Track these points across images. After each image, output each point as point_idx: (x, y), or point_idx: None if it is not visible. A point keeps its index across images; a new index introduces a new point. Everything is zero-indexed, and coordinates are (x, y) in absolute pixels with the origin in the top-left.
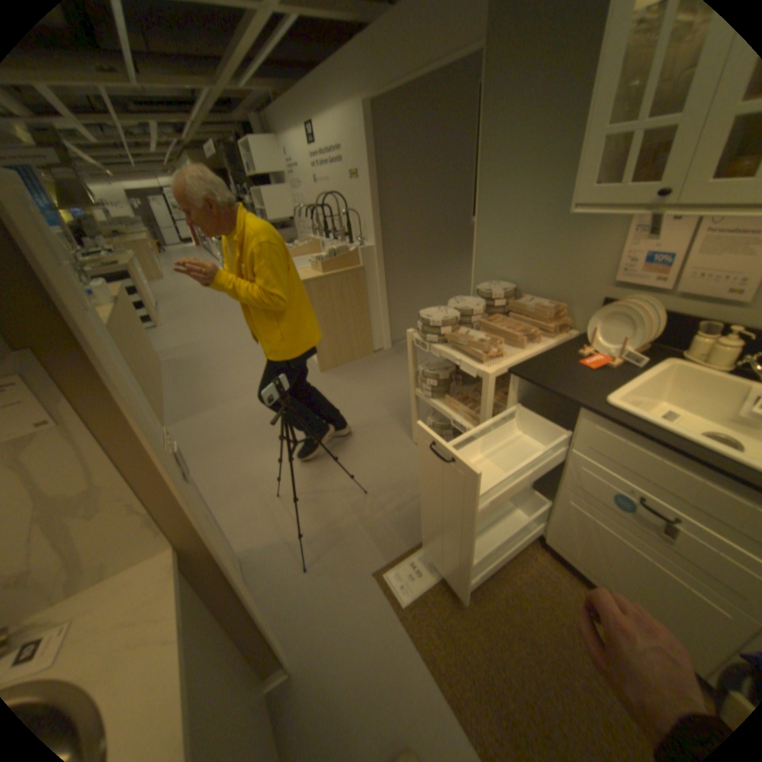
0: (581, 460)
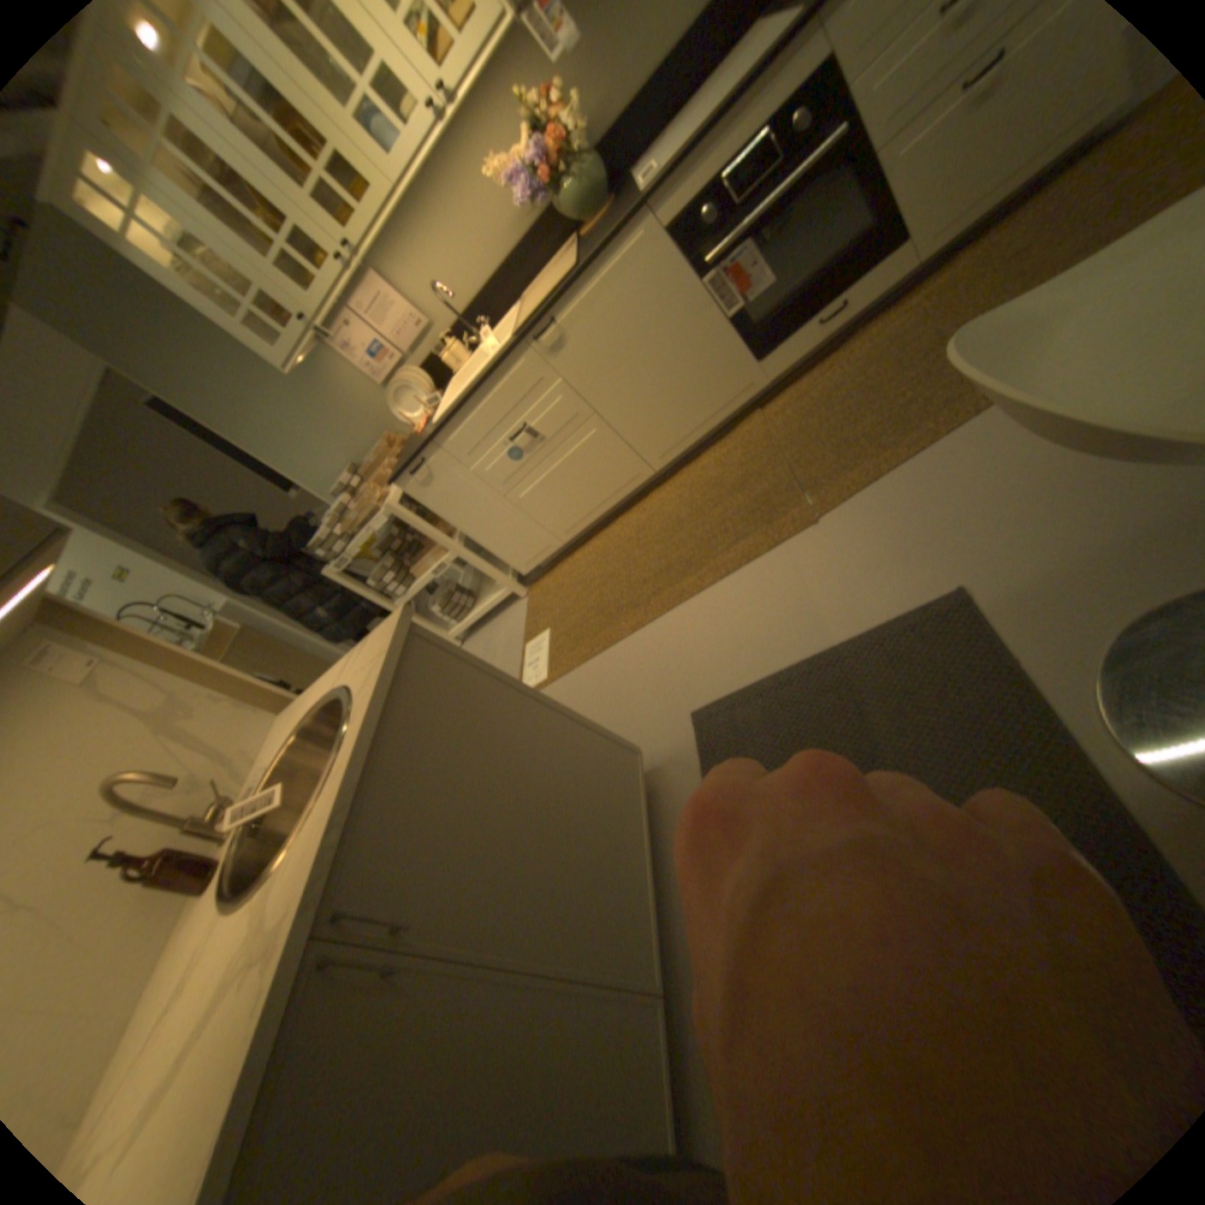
0: (479, 467)
